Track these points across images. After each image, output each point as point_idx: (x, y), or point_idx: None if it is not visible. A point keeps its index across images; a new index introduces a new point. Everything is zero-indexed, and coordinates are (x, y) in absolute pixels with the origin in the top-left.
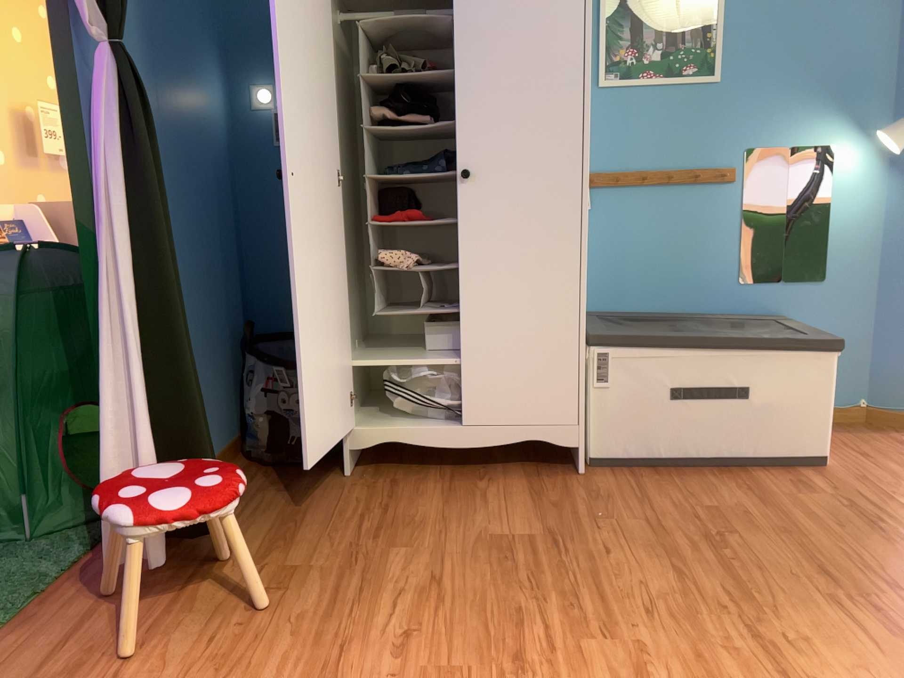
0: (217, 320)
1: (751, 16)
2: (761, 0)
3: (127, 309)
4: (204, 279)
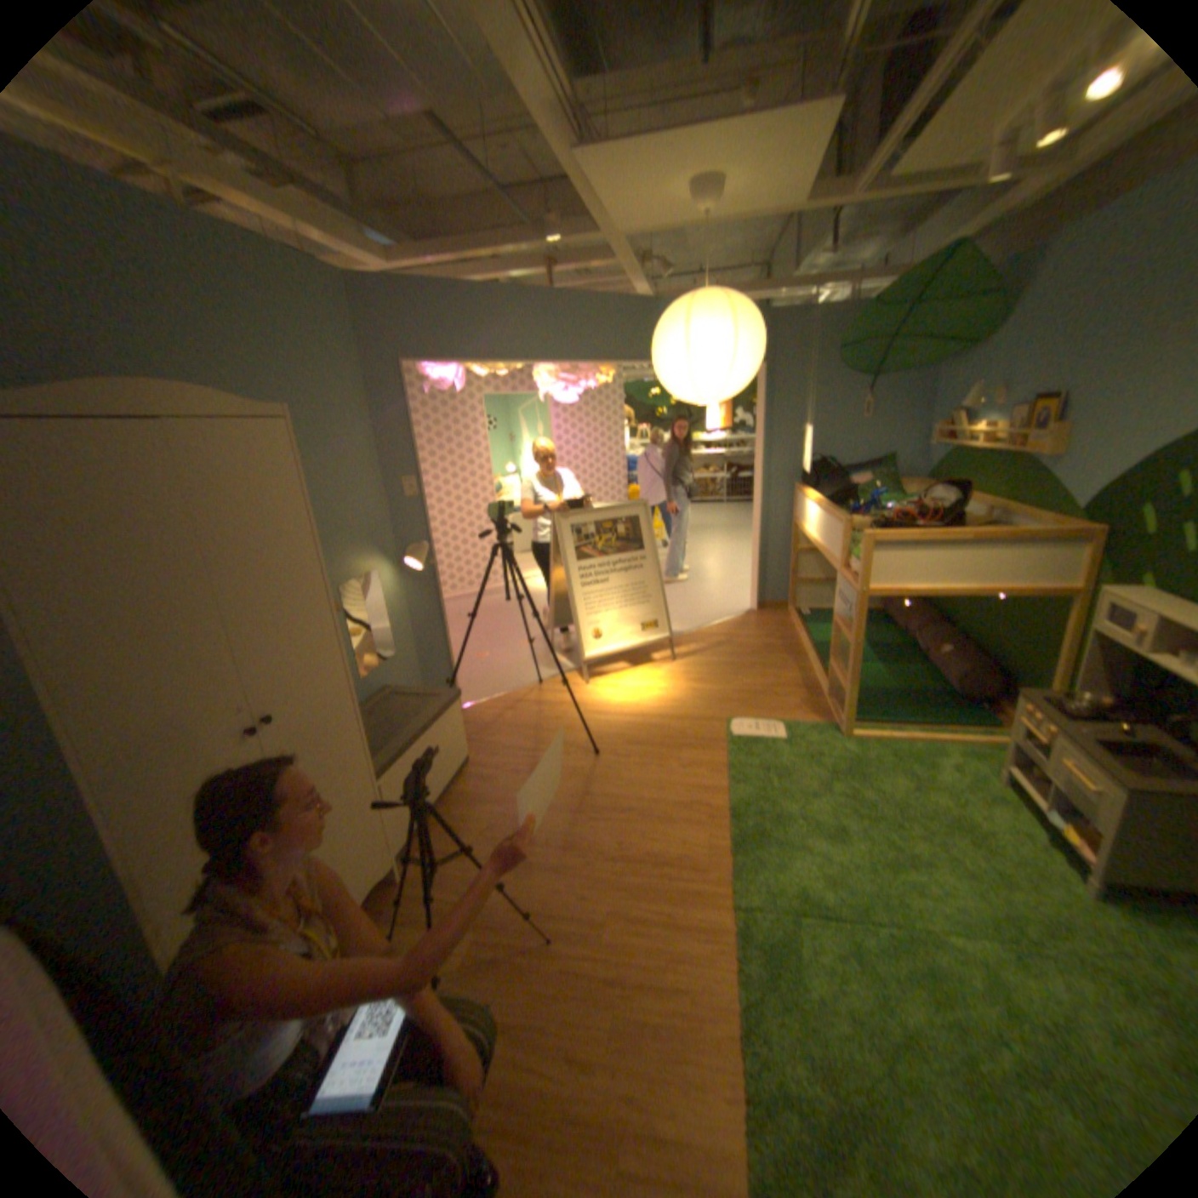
0: None
1: (313, 492)
2: (315, 480)
3: None
4: None
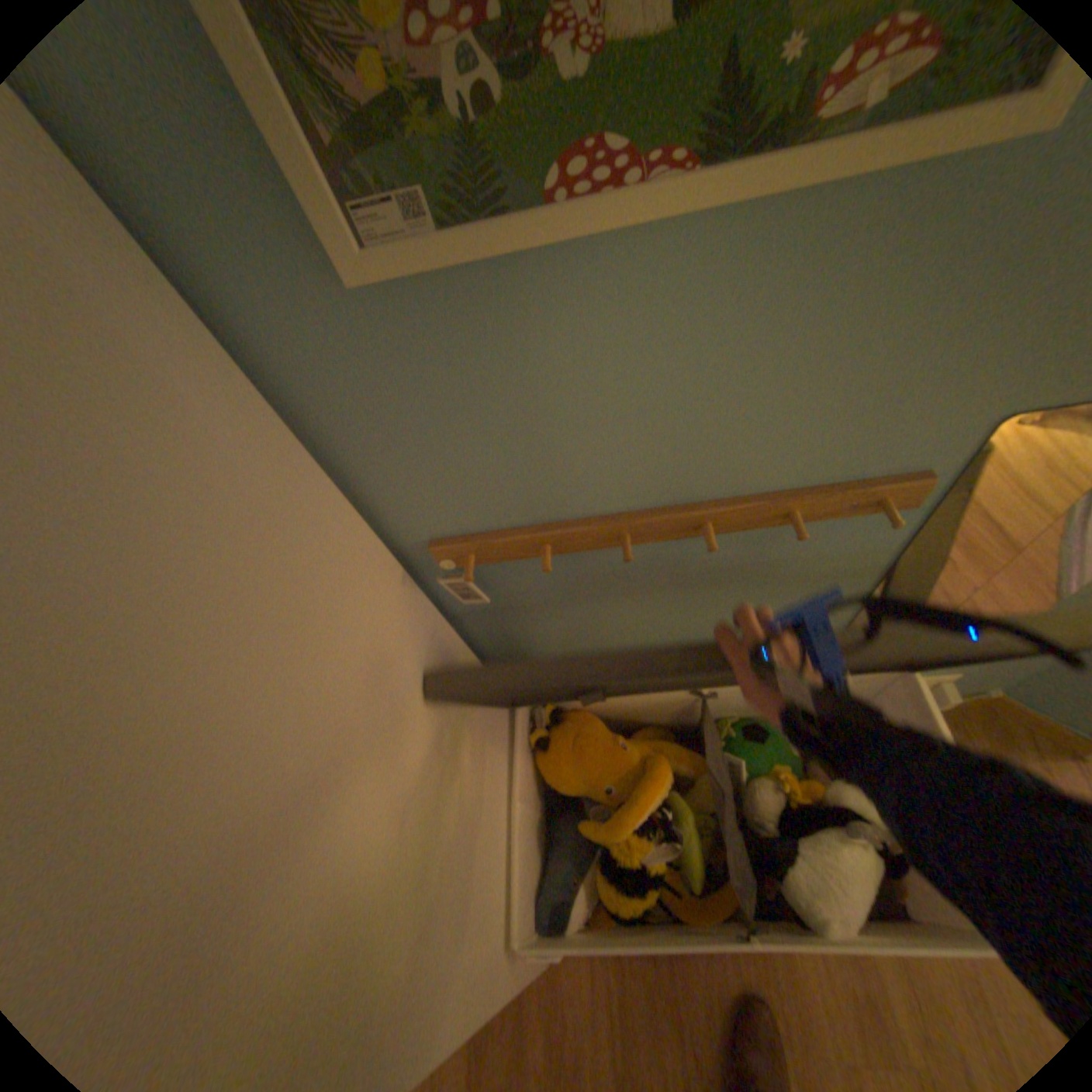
0: None
1: None
2: None
3: None
4: None
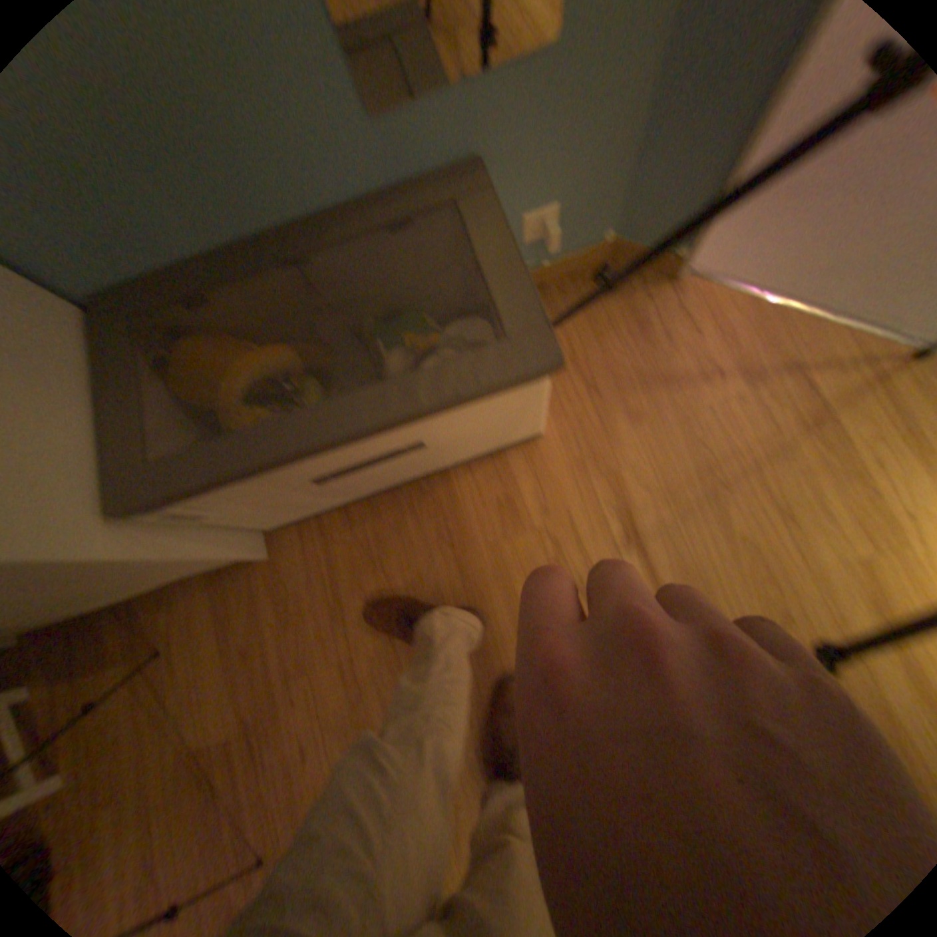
0: None
1: None
2: None
3: None
4: None
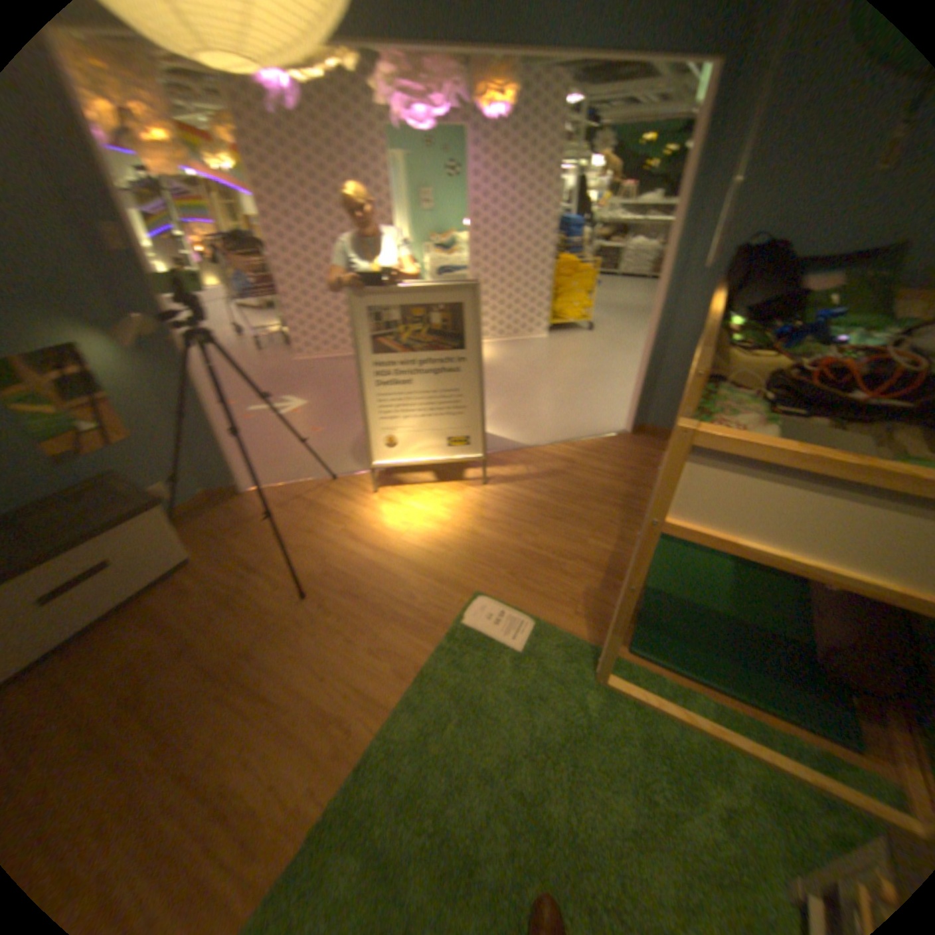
0: None
1: None
2: None
3: None
4: None
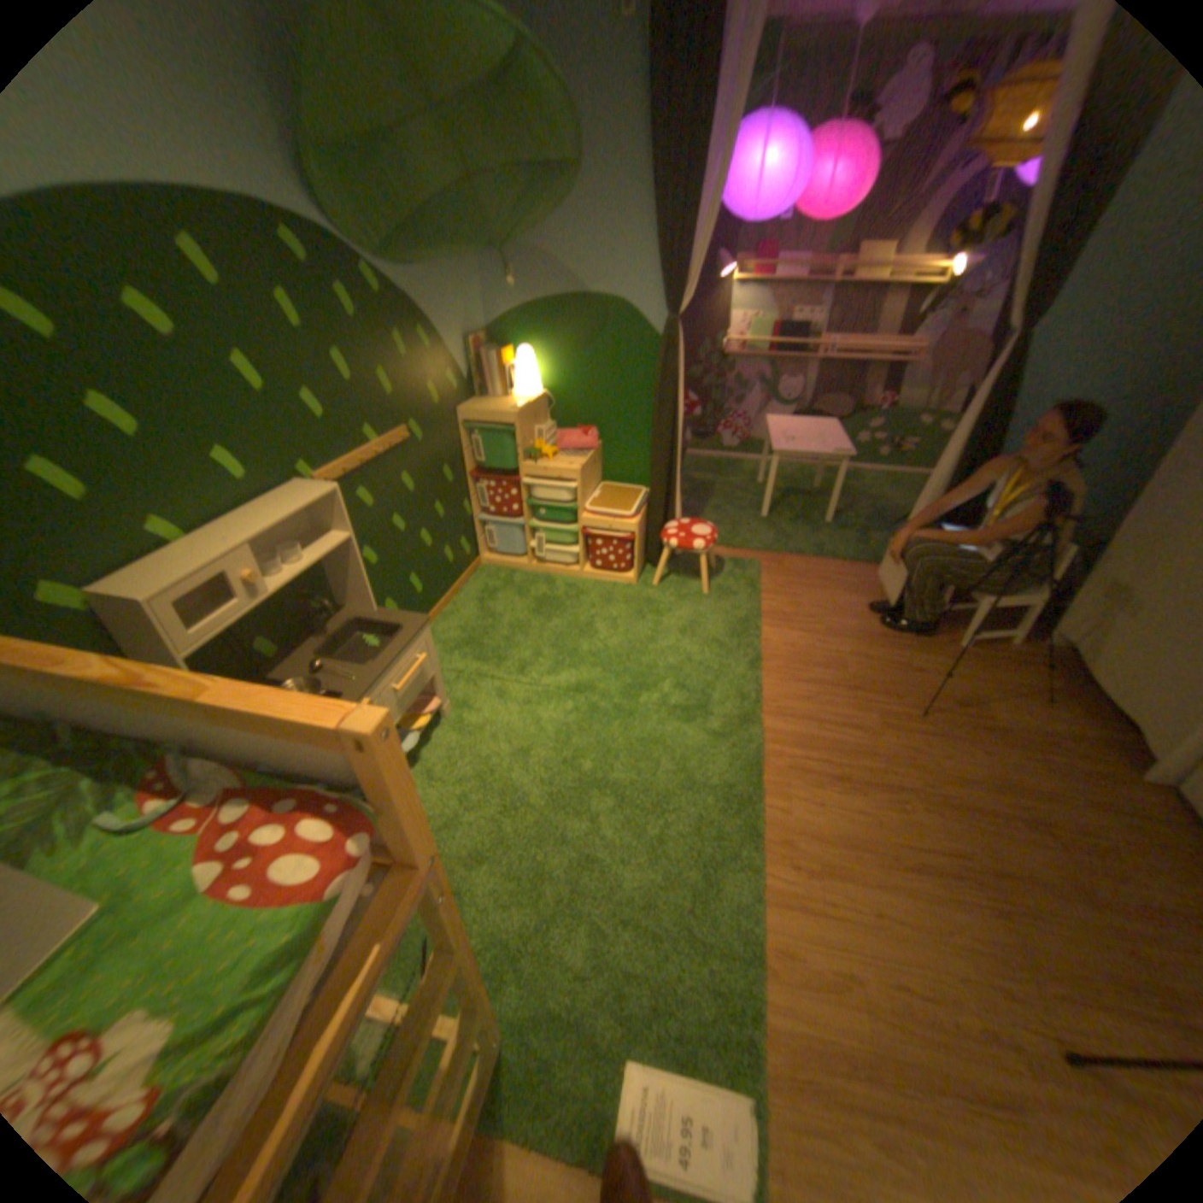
0: (1096, 512)
1: None
2: None
3: (948, 475)
4: (1096, 481)
